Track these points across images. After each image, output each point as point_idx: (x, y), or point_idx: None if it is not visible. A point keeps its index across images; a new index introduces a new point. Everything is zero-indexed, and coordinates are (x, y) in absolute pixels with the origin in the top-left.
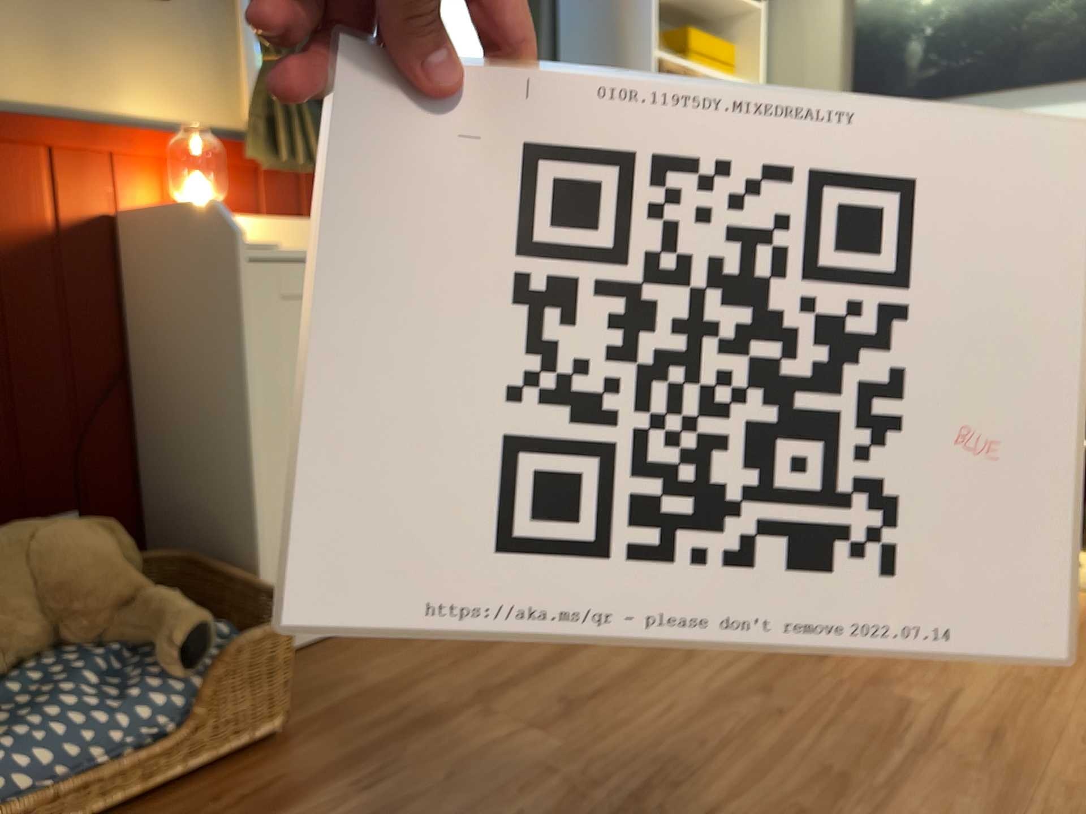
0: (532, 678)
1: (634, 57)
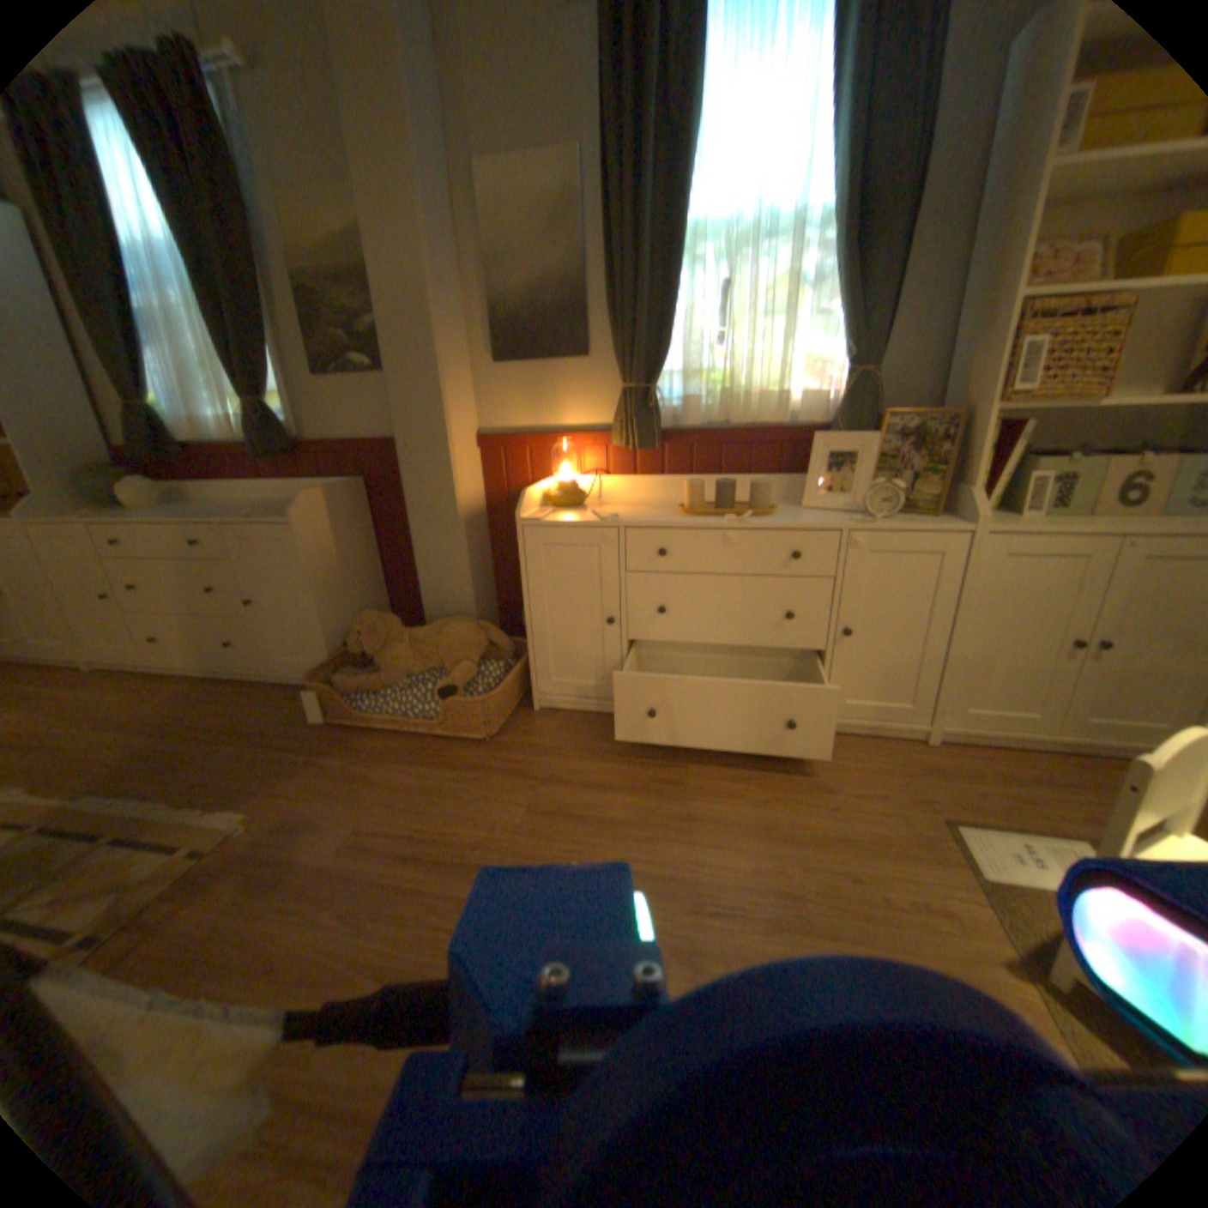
0: (578, 788)
1: (1004, 300)
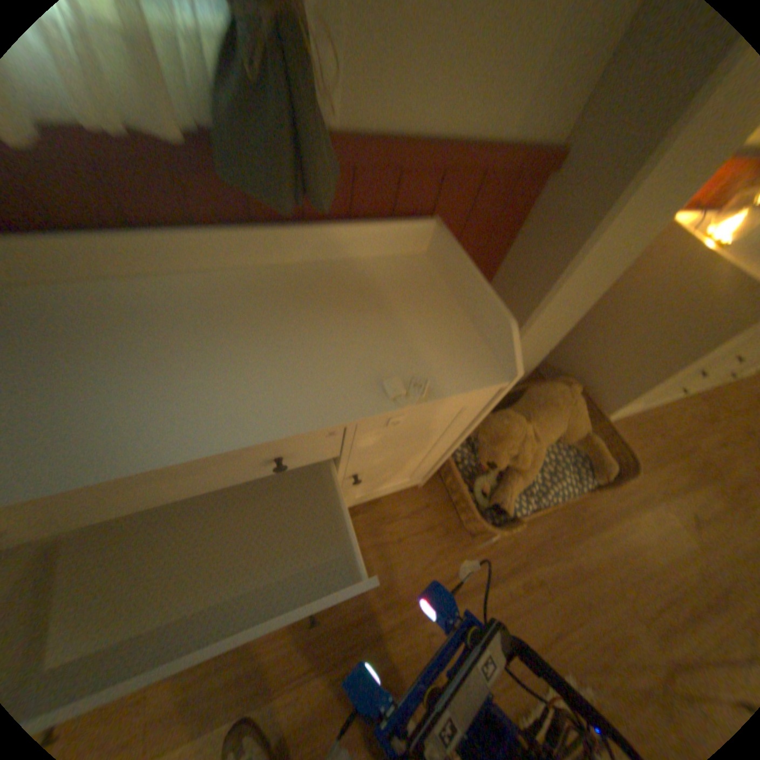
0: (681, 494)
1: None
